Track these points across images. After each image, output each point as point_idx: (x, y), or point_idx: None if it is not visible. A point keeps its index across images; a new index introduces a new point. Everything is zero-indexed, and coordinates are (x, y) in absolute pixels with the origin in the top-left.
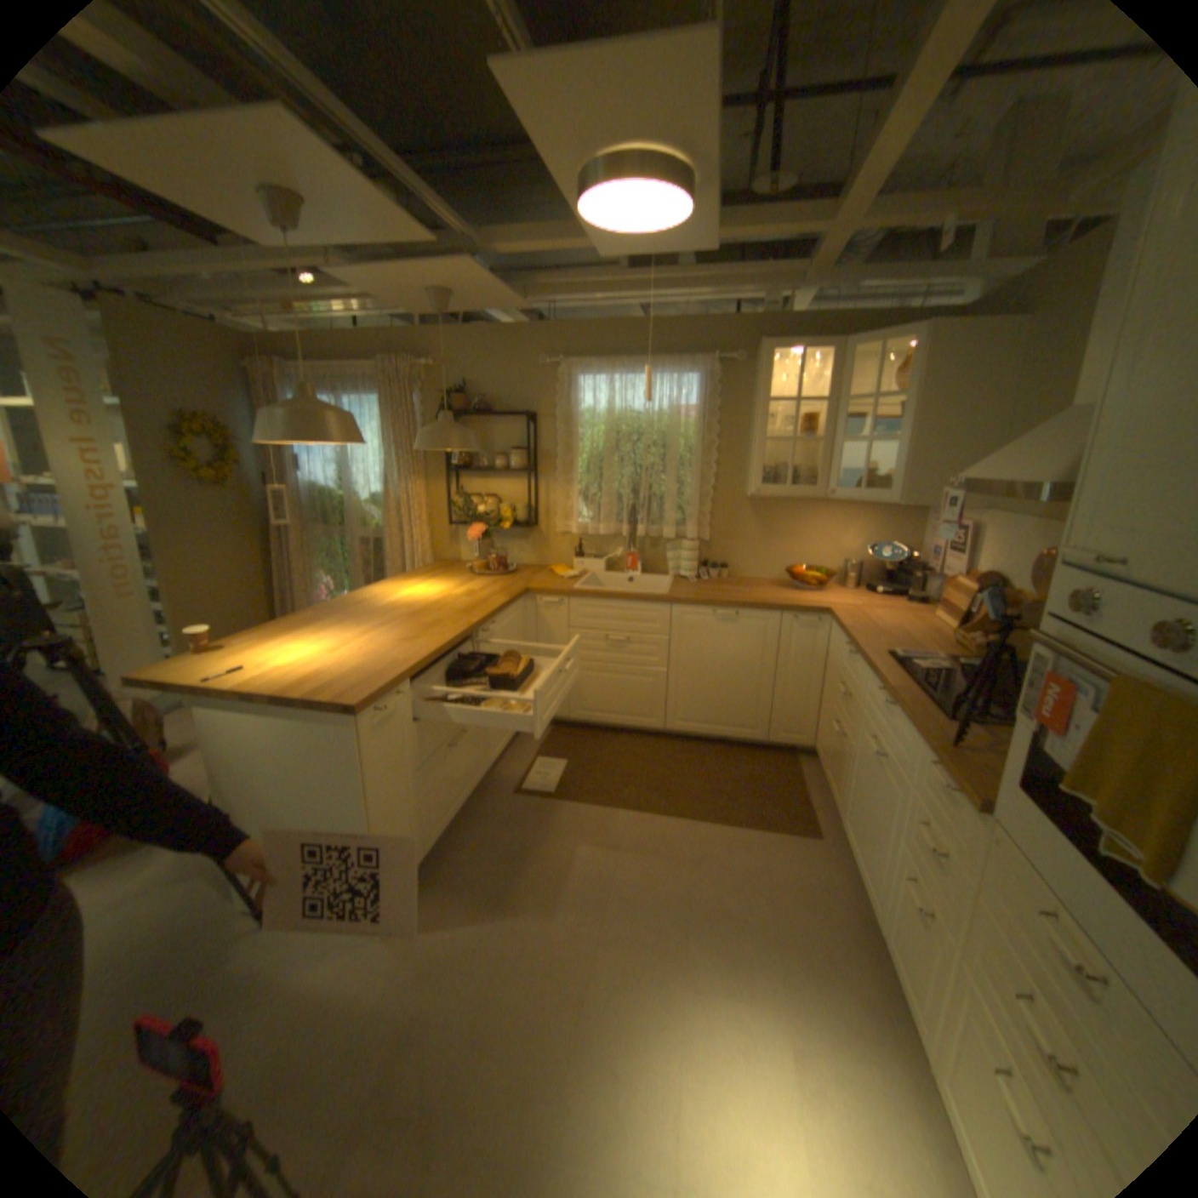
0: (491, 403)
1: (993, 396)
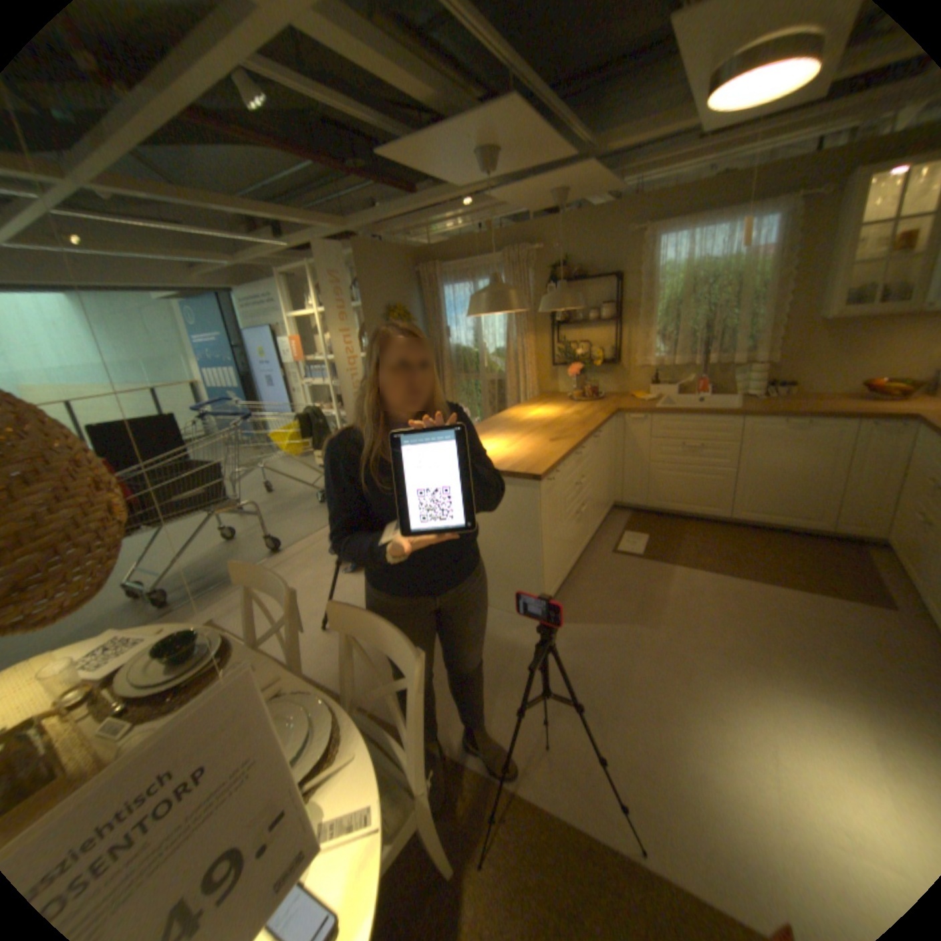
0: (585, 269)
1: None
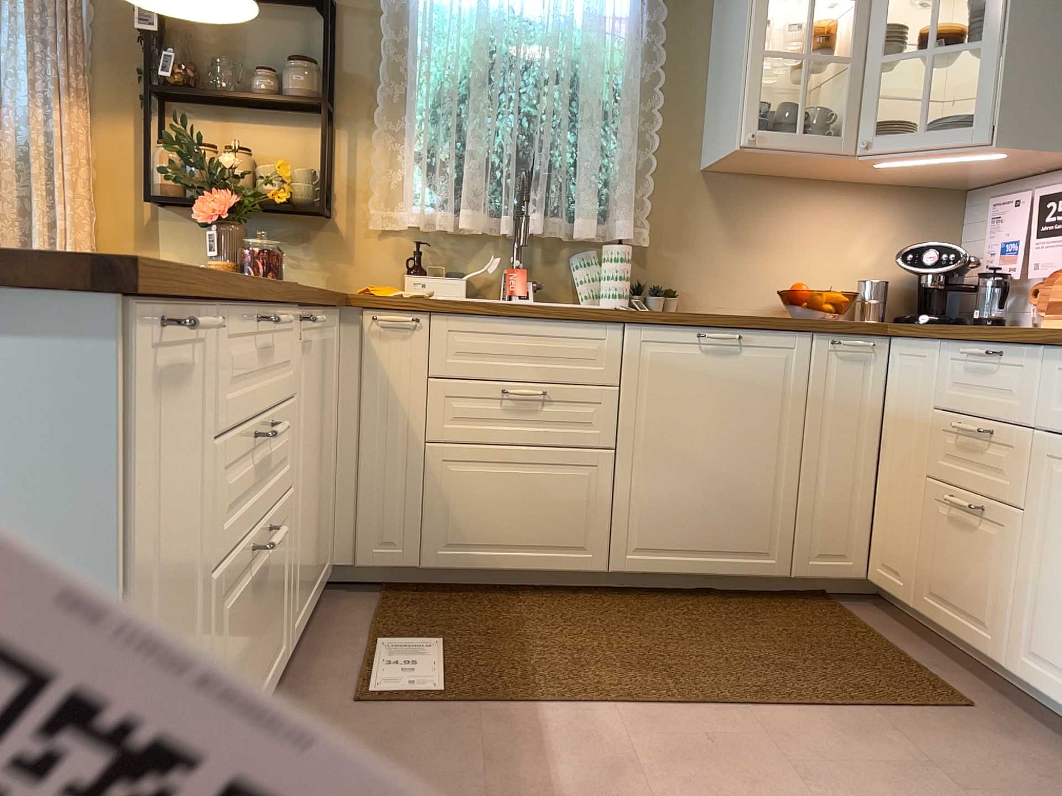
0: None
1: None
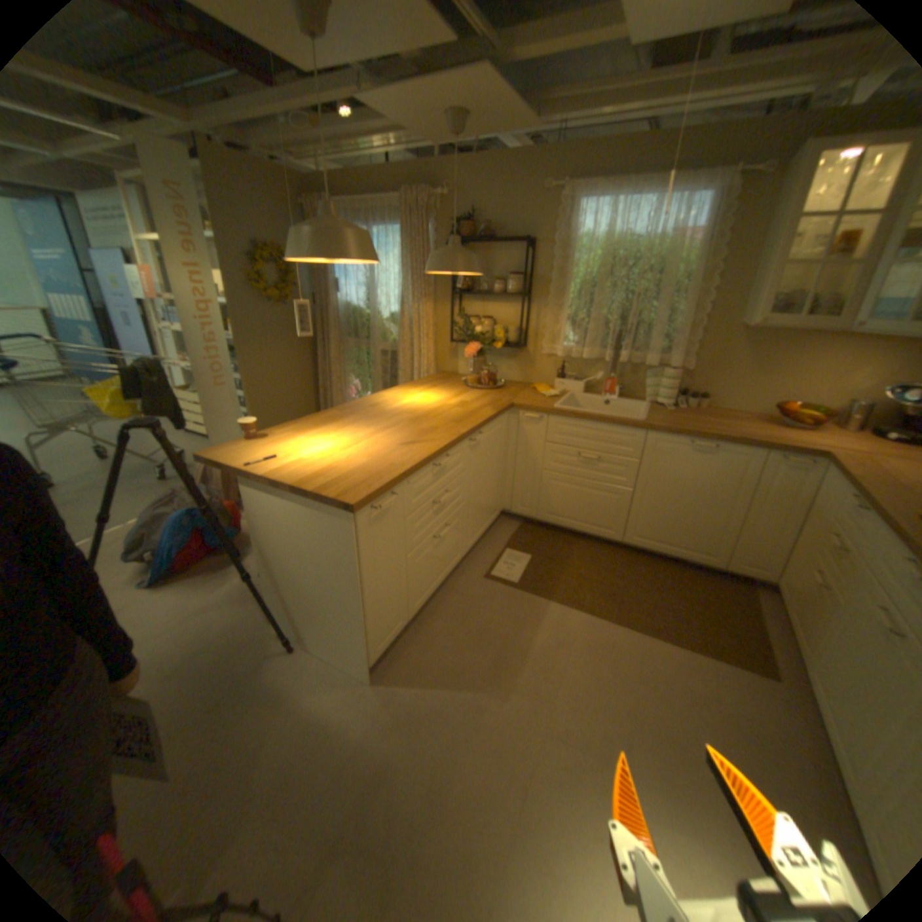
0: (495, 229)
1: None
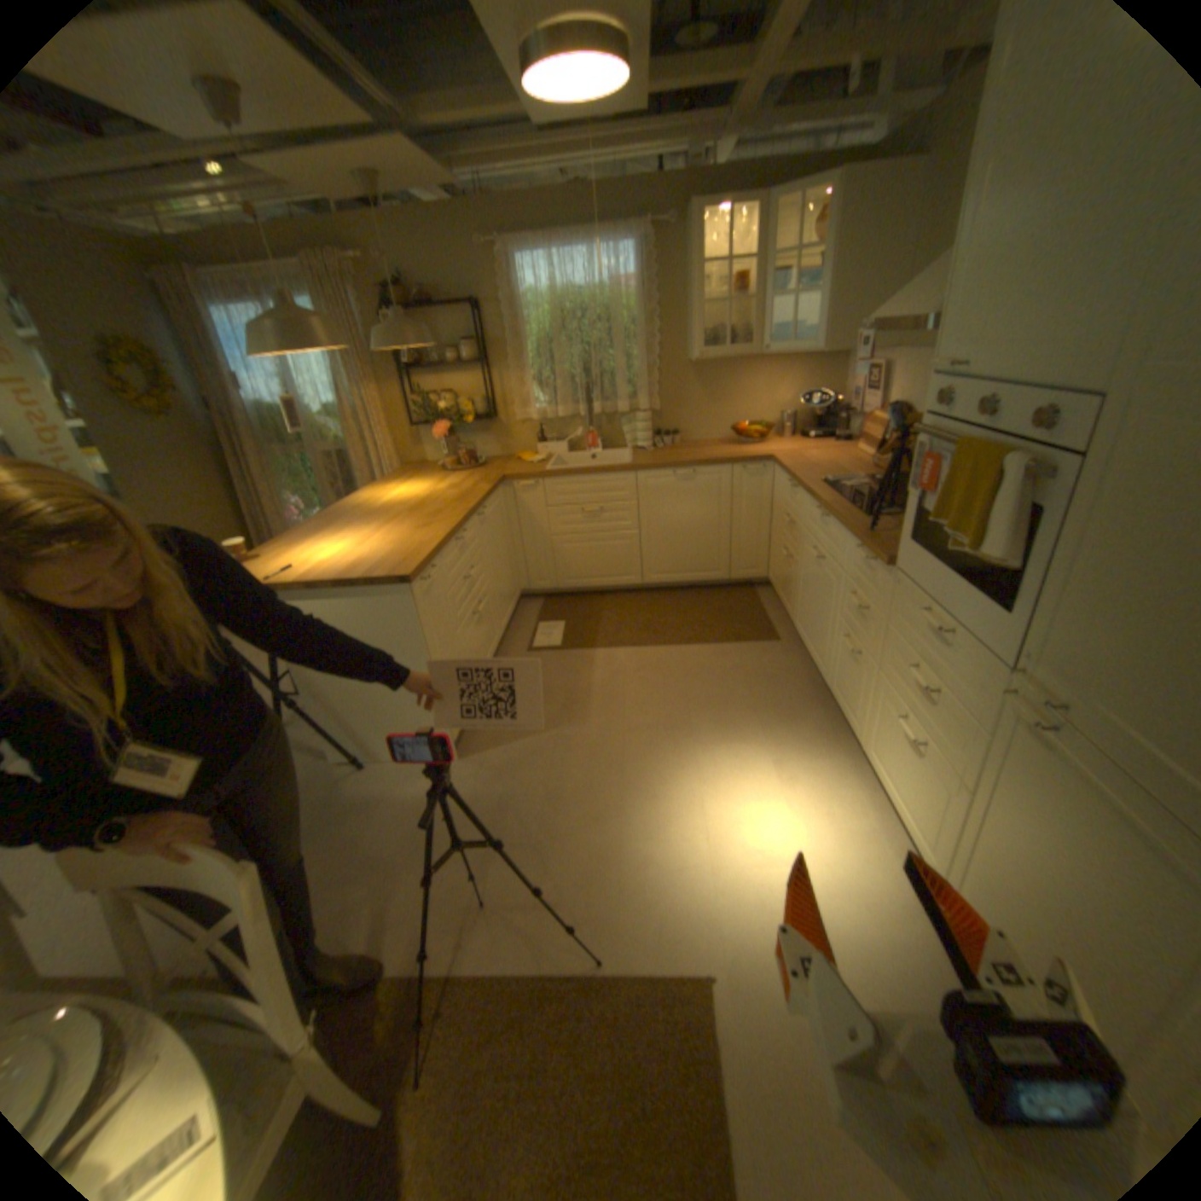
0: (428, 292)
1: (896, 240)
